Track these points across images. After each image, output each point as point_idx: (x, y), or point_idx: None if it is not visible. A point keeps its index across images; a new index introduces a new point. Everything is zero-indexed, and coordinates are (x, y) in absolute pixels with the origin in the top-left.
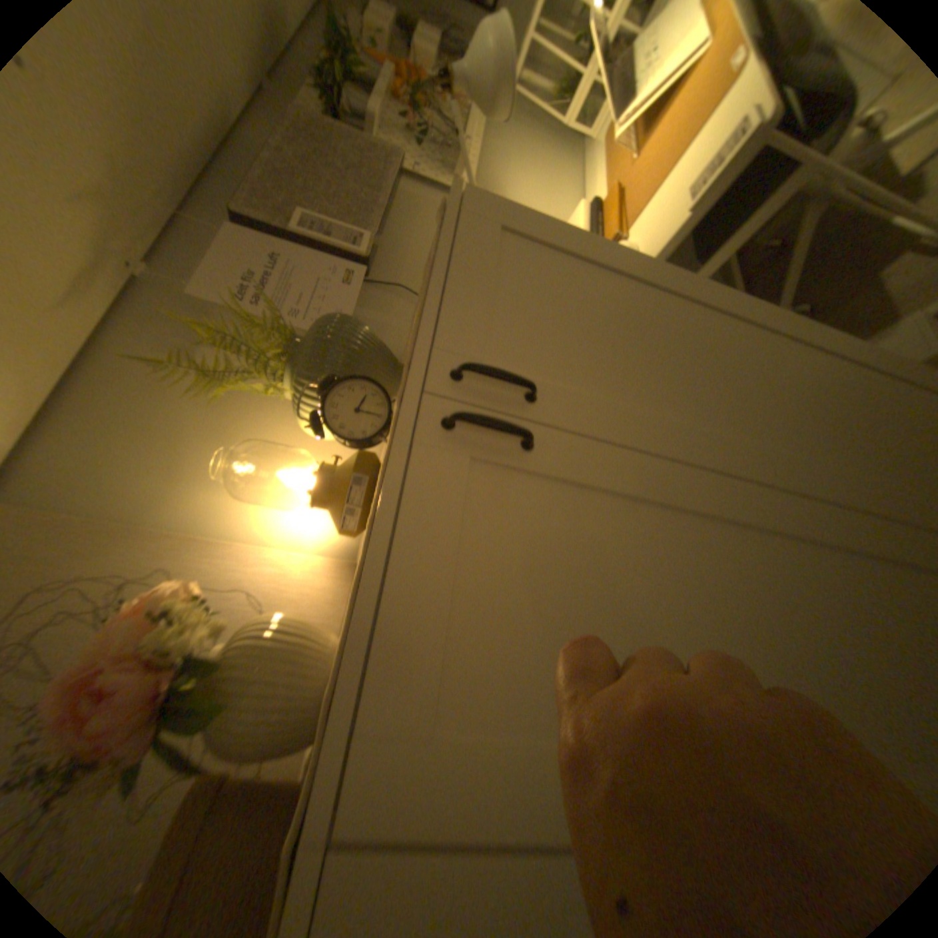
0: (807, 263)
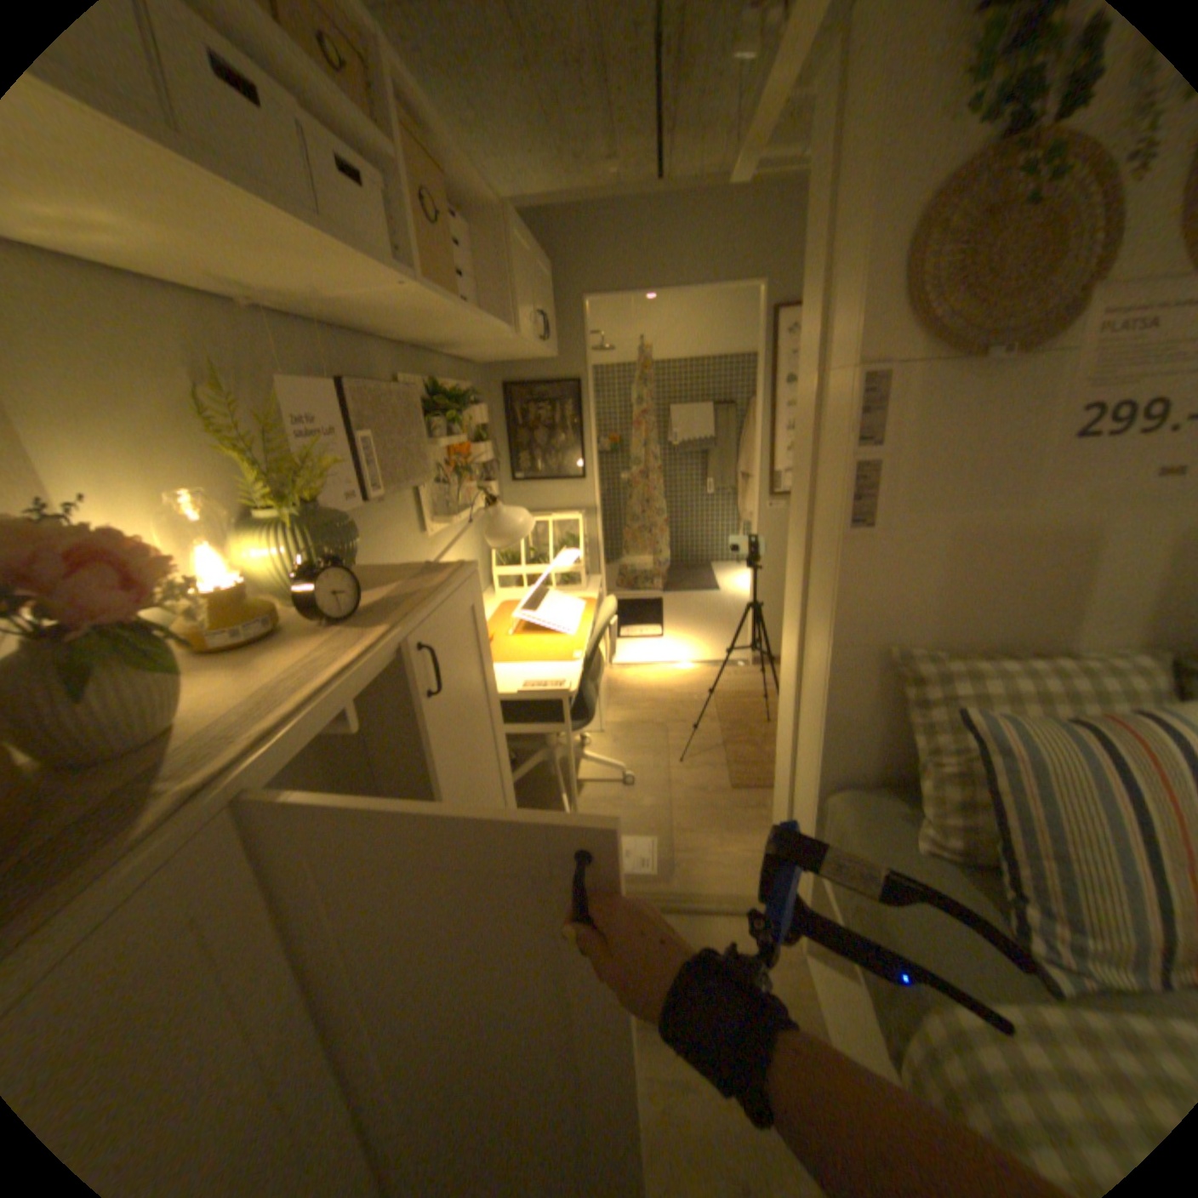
0: None
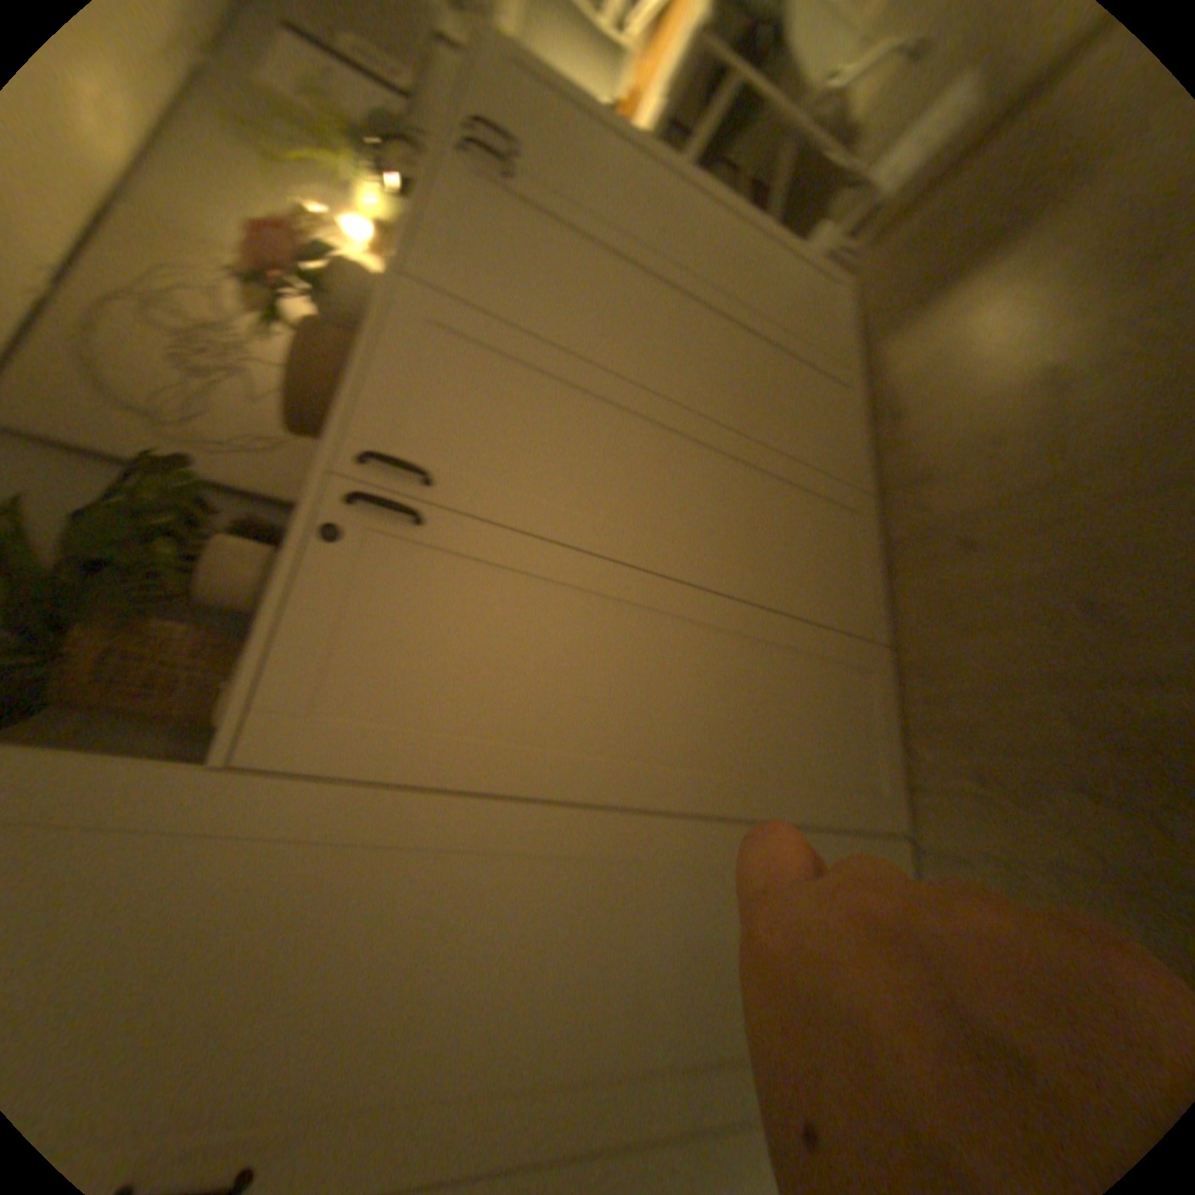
0: (792, 201)
